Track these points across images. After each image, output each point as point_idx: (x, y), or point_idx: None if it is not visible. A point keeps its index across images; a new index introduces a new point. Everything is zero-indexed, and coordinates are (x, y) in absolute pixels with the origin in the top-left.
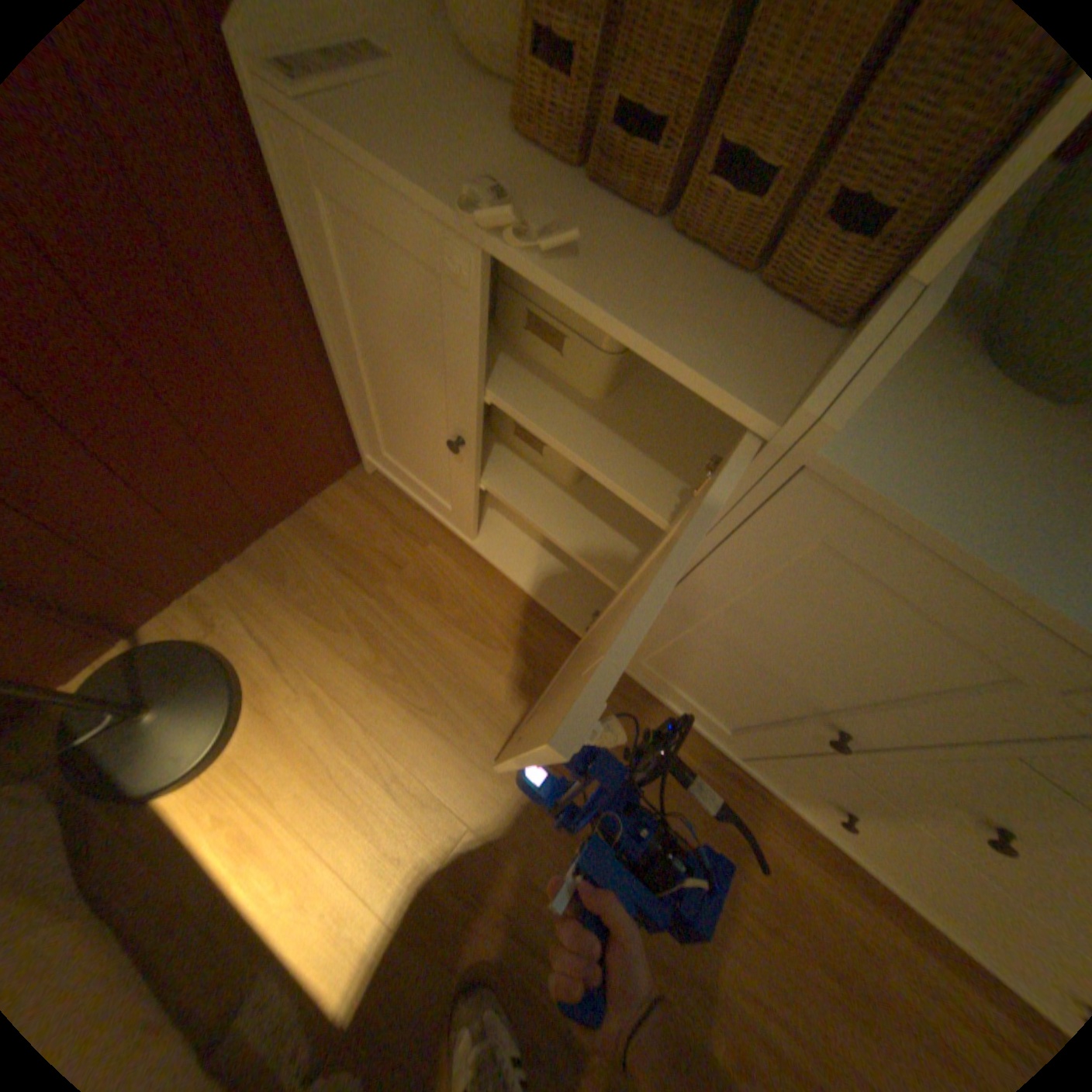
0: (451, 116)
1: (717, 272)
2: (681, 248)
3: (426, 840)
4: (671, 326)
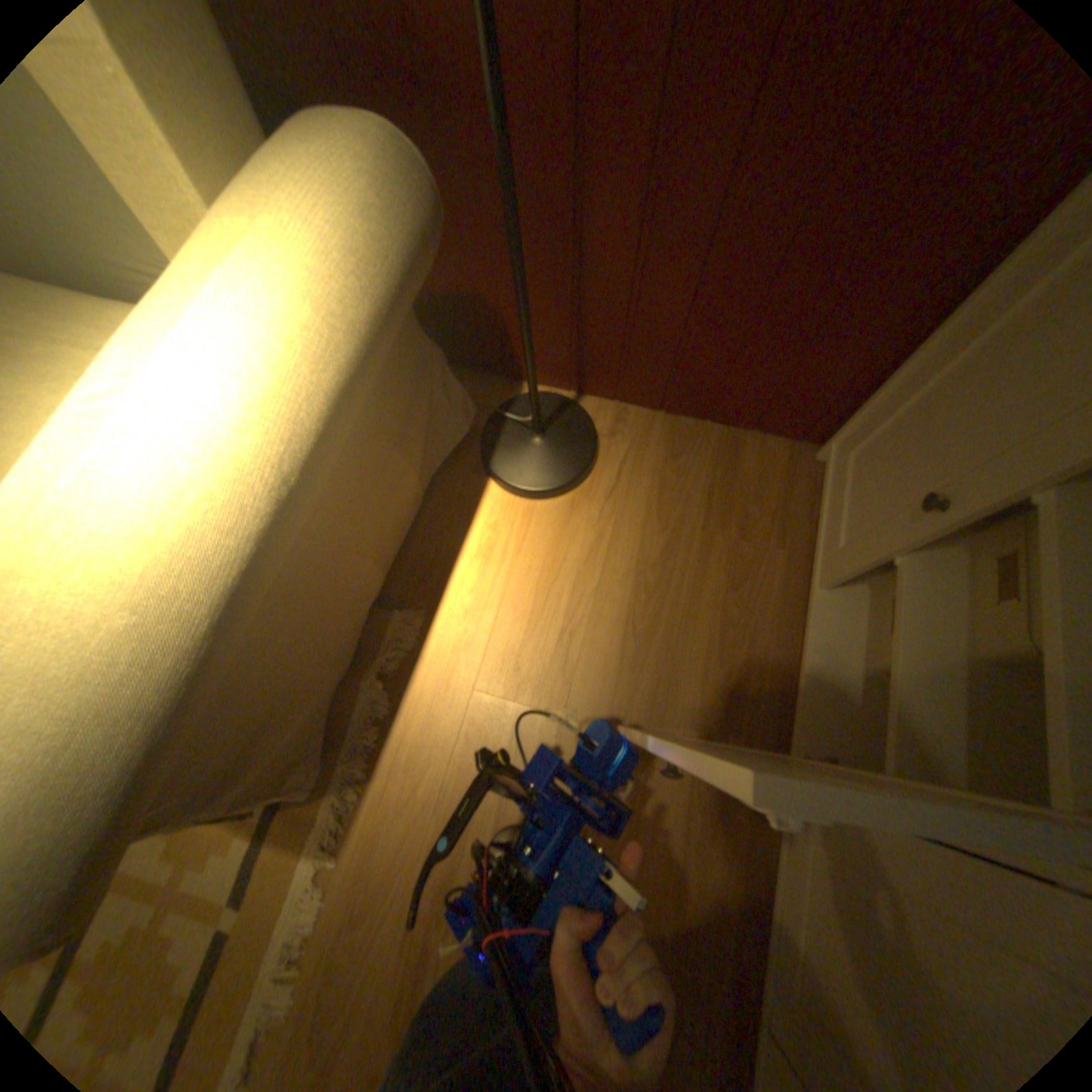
0: None
1: None
2: None
3: (540, 687)
4: None
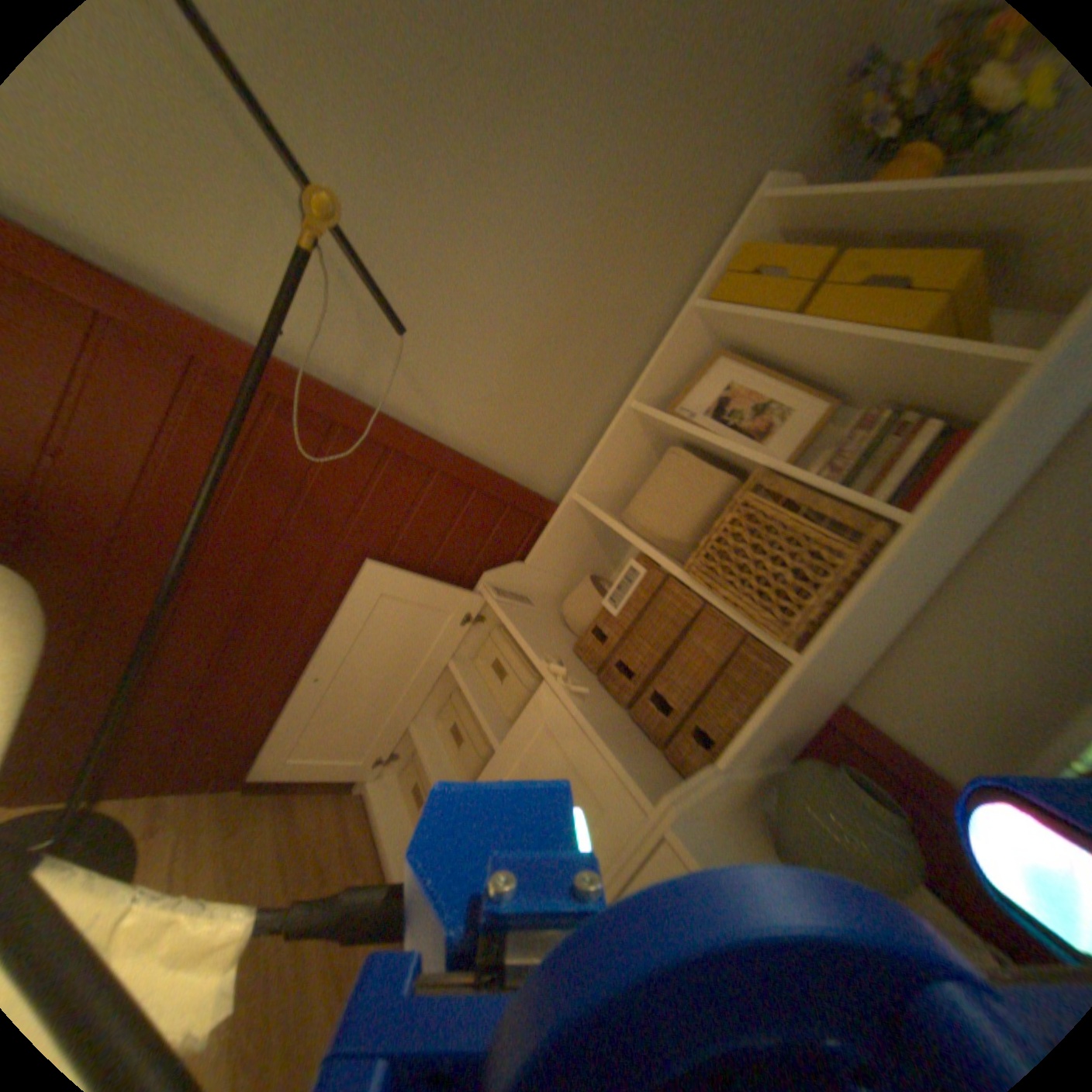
0: (549, 636)
1: (643, 743)
2: (629, 726)
3: None
4: (616, 748)
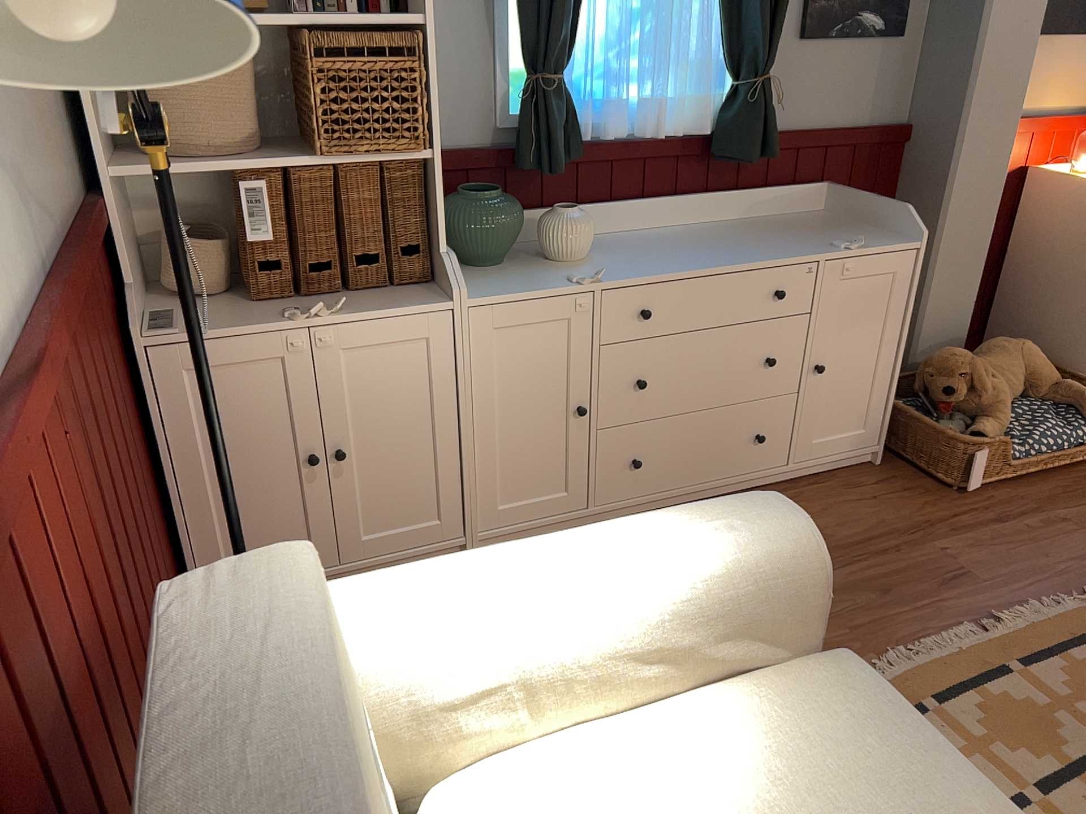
0: (229, 313)
1: (379, 294)
2: (360, 296)
3: None
4: (391, 308)
